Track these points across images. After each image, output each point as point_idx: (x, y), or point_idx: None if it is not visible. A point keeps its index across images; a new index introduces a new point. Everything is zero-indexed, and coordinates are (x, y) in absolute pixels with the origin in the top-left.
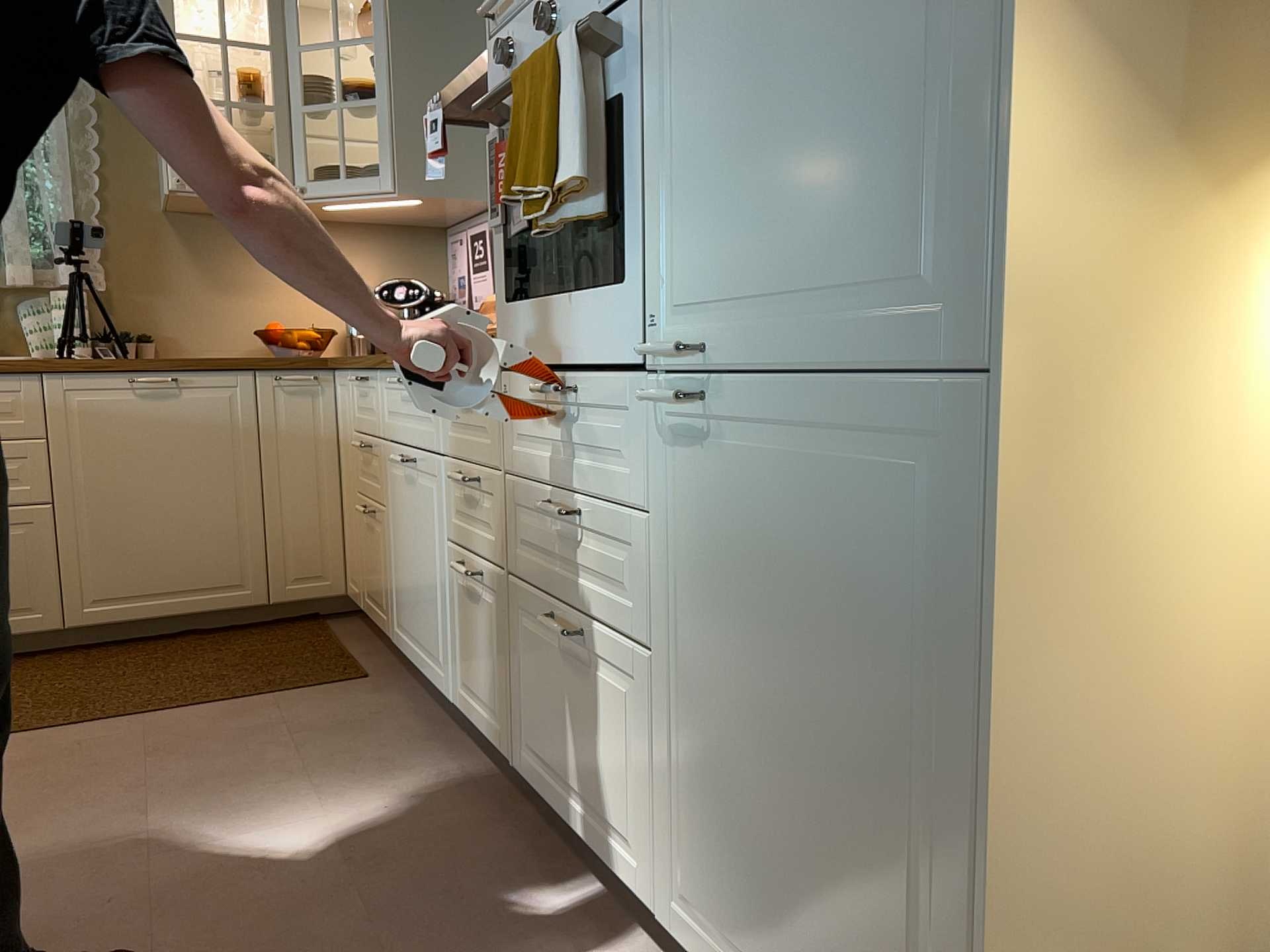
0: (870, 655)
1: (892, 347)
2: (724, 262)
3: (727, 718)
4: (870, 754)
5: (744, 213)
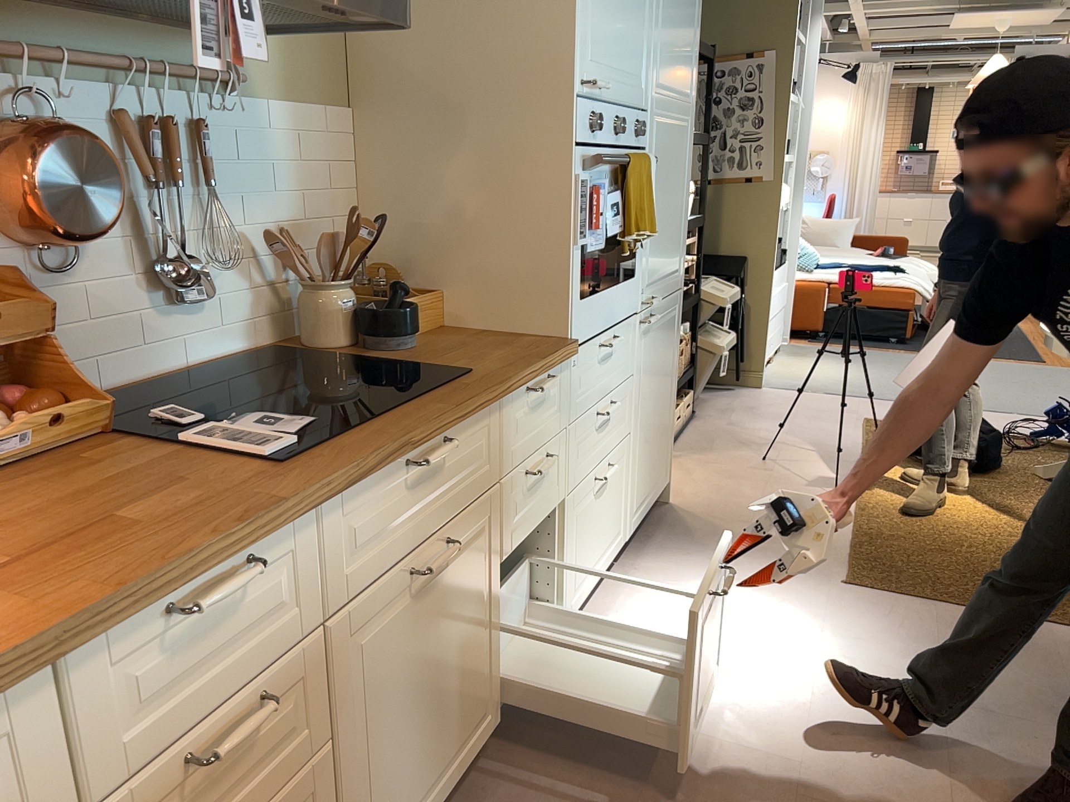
0: (668, 365)
1: (674, 285)
2: (656, 265)
3: (647, 423)
4: (666, 391)
5: (660, 249)
